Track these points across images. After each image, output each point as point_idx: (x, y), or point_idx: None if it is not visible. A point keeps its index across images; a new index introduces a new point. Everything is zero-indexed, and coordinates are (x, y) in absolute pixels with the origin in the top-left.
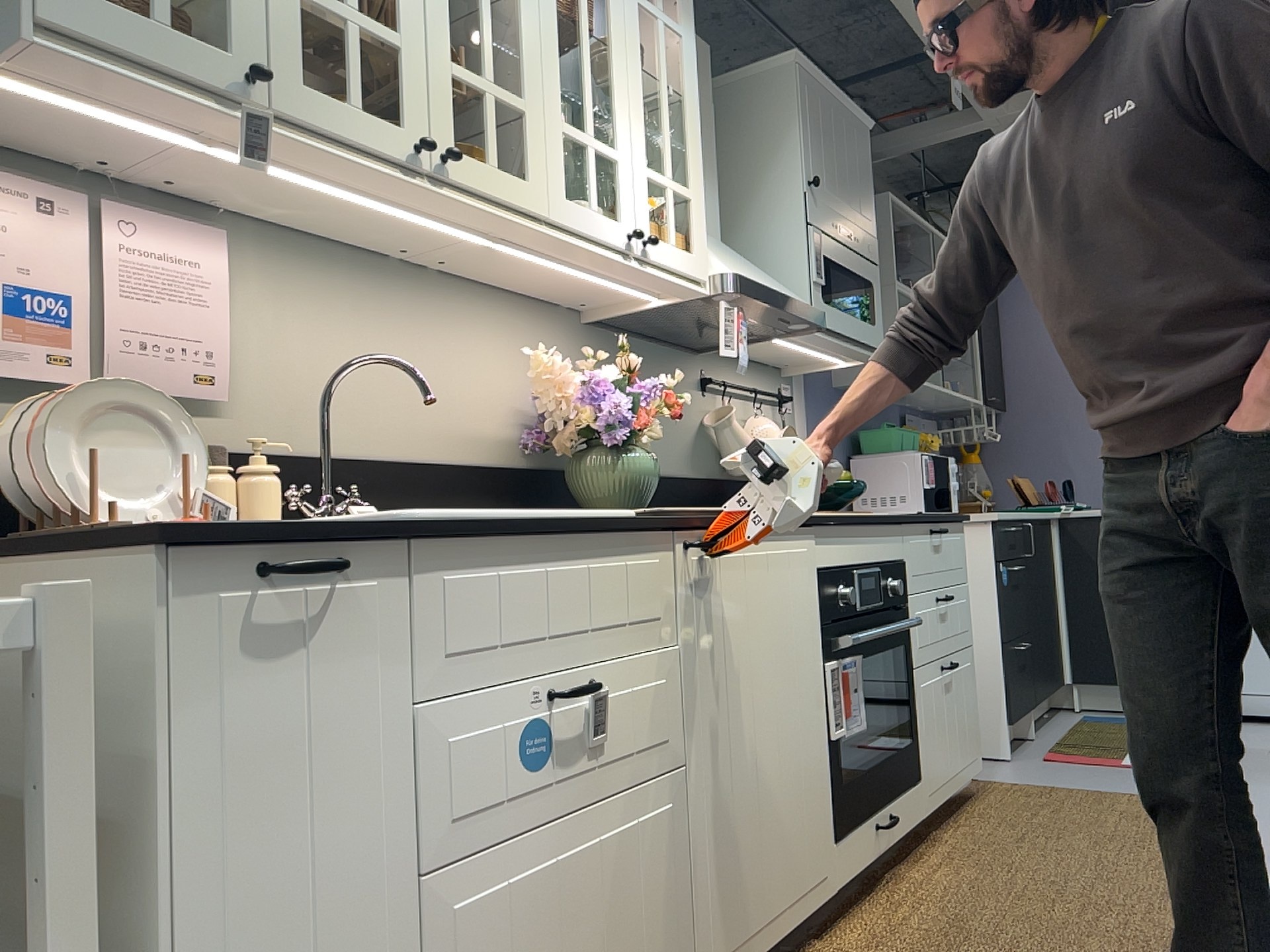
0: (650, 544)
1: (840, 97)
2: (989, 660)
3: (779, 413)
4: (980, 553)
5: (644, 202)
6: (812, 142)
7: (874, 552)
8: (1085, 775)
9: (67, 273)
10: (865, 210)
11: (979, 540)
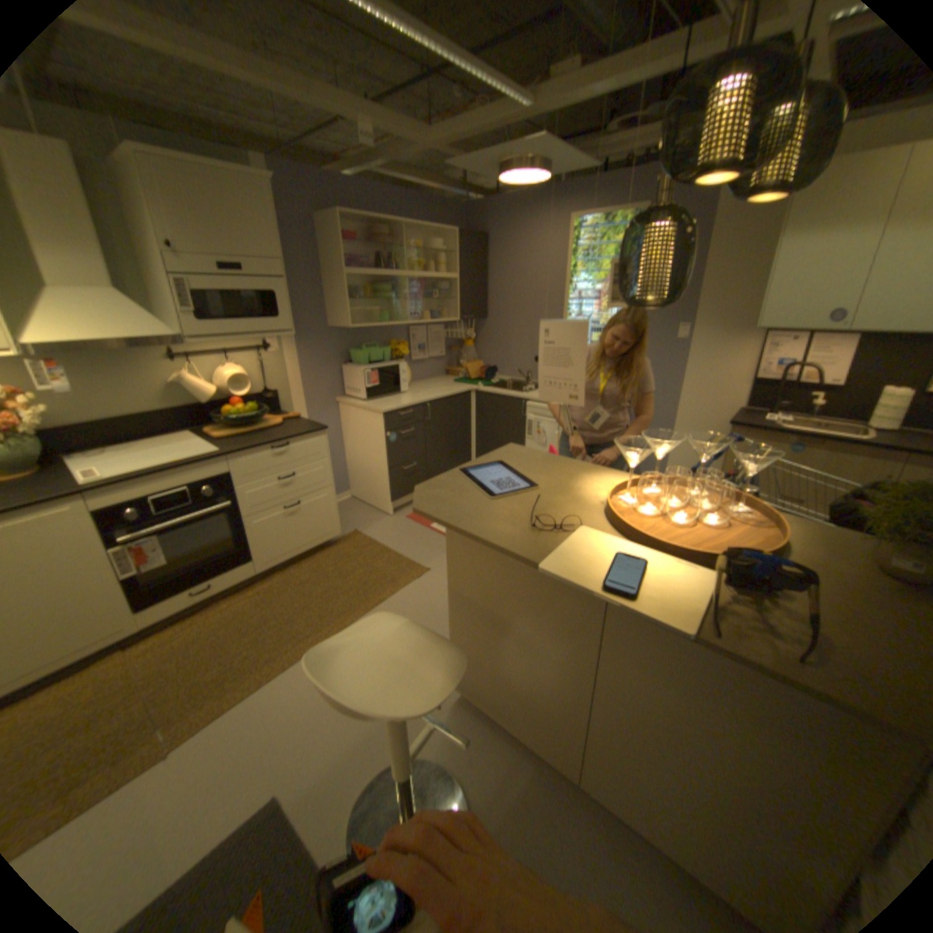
0: None
1: (211, 163)
2: (384, 474)
3: (258, 355)
4: (380, 427)
5: None
6: (166, 211)
7: (178, 481)
8: (403, 533)
9: None
10: (260, 243)
11: (379, 420)
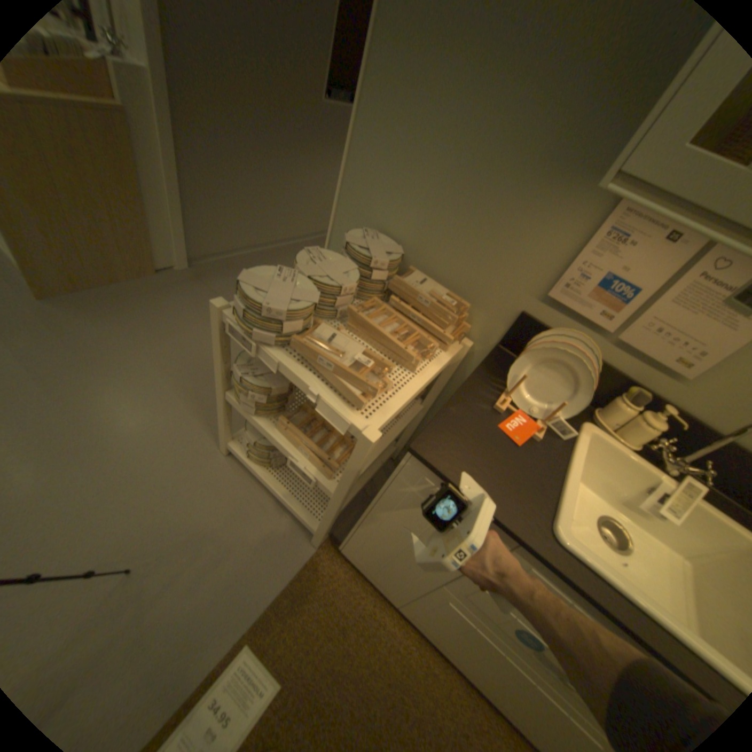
0: None
1: None
2: None
3: None
4: None
5: None
6: None
7: None
8: None
9: (652, 275)
10: None
11: None
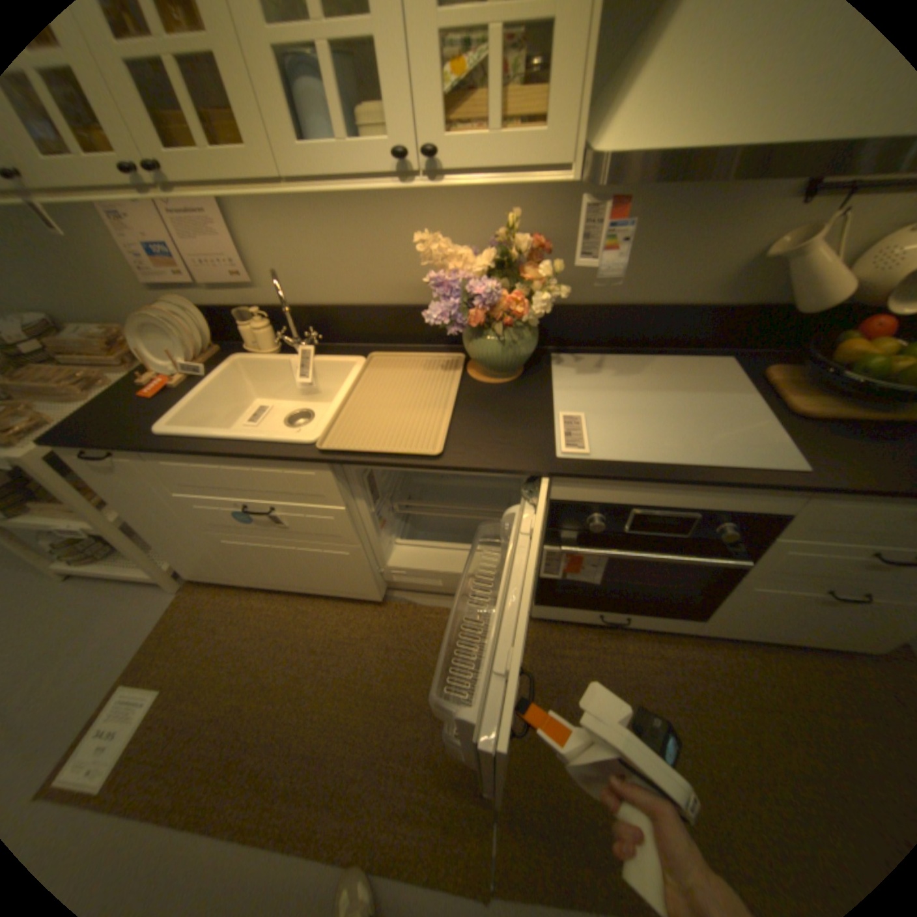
0: (304, 466)
1: None
2: None
3: None
4: None
5: (430, 81)
6: None
7: (694, 501)
8: None
9: (156, 231)
10: None
11: None
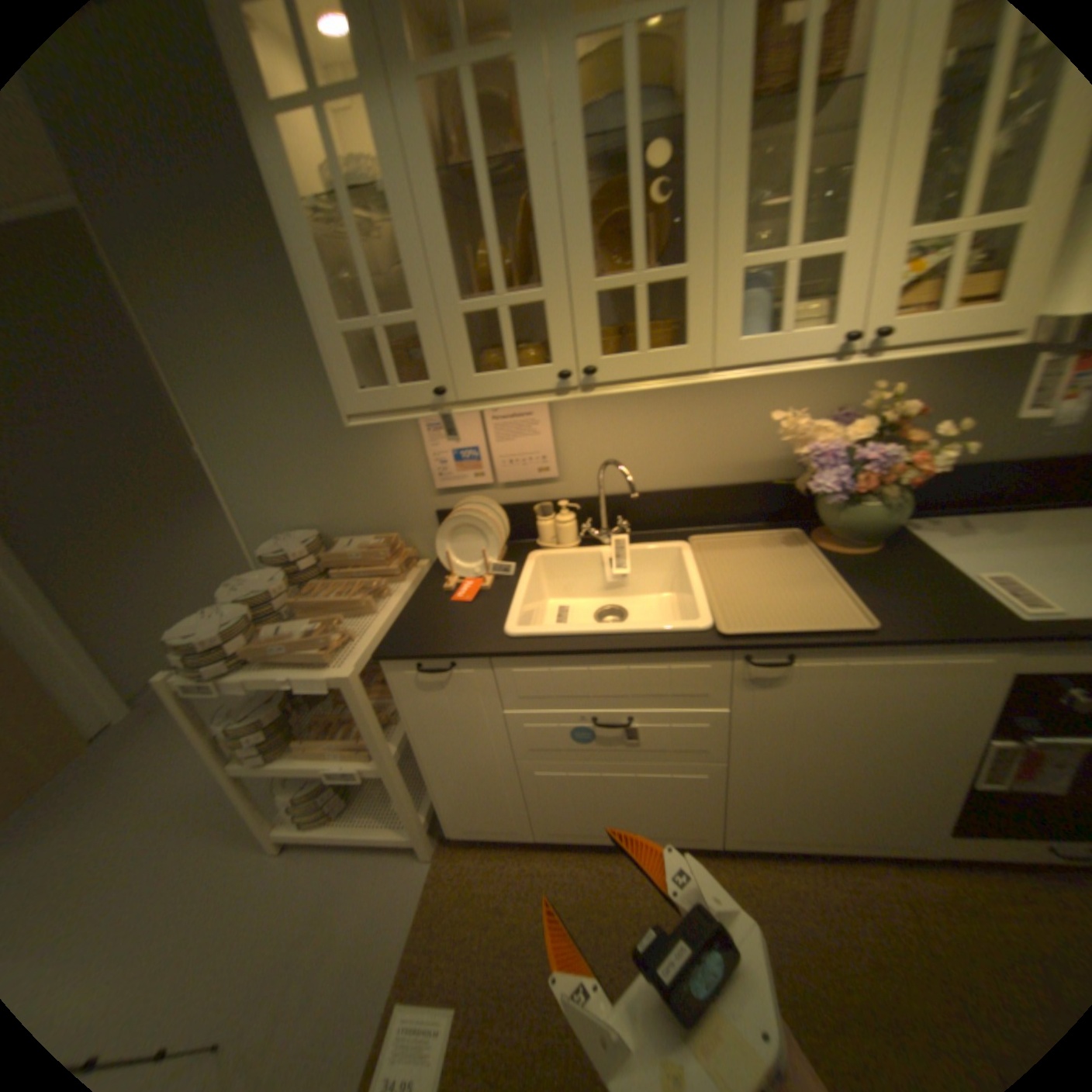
0: (703, 657)
1: None
2: None
3: None
4: None
5: (893, 278)
6: None
7: None
8: None
9: (475, 436)
10: None
11: None
